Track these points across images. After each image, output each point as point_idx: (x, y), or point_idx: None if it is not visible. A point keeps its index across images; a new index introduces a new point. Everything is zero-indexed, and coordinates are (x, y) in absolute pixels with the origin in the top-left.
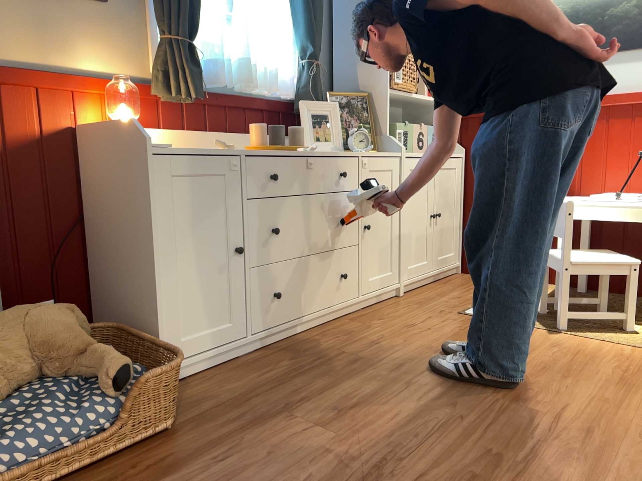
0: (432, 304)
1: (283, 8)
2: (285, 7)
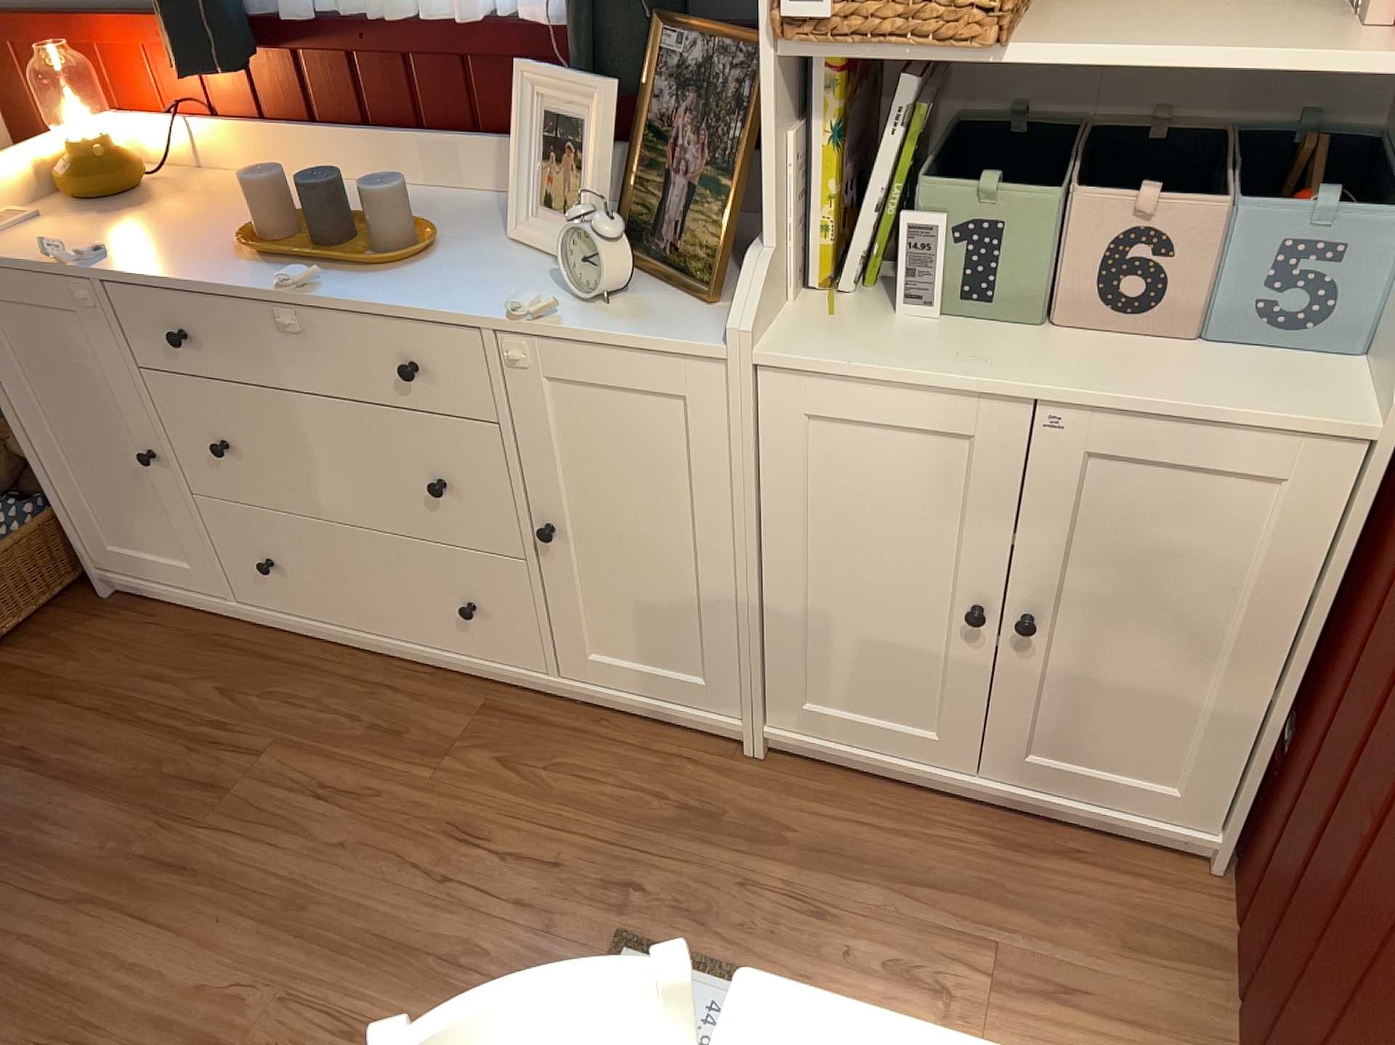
0: (697, 844)
1: None
2: None
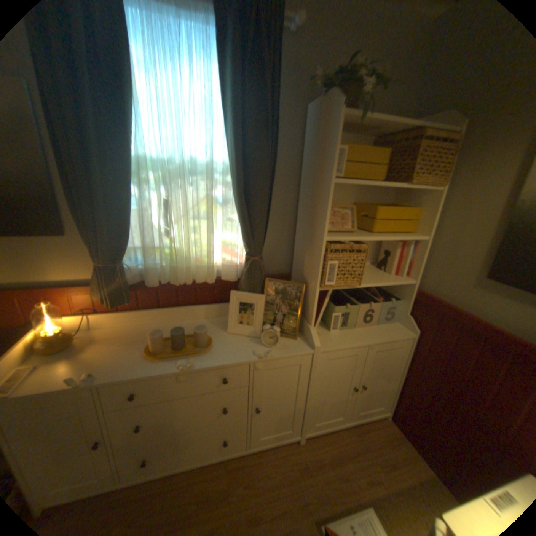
0: (311, 482)
1: (232, 210)
2: (232, 210)
